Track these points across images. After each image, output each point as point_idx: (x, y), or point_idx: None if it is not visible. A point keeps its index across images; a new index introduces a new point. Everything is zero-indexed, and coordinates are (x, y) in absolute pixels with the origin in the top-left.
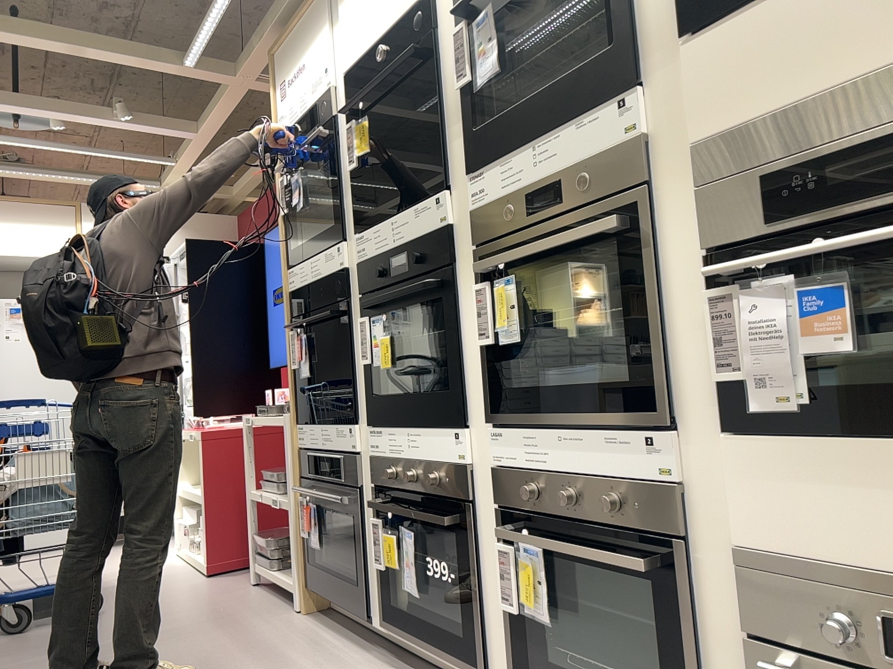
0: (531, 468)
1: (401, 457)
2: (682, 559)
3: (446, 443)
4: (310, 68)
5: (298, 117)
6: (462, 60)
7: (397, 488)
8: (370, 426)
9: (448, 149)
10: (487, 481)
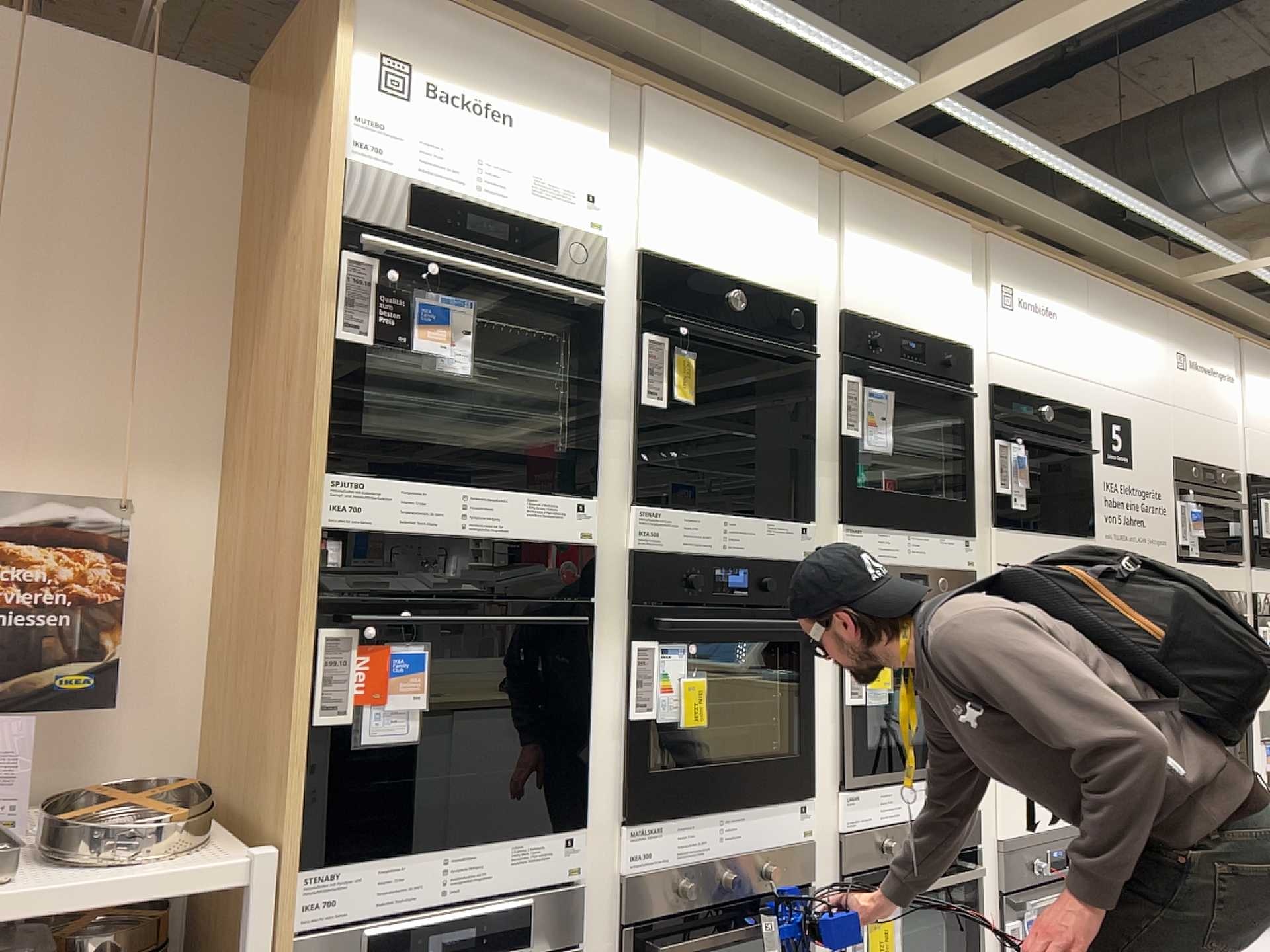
0: (883, 823)
1: (704, 857)
2: (976, 859)
3: (786, 820)
4: (539, 147)
5: (468, 190)
6: (857, 413)
7: (686, 909)
8: (632, 821)
9: (815, 481)
10: (826, 852)
